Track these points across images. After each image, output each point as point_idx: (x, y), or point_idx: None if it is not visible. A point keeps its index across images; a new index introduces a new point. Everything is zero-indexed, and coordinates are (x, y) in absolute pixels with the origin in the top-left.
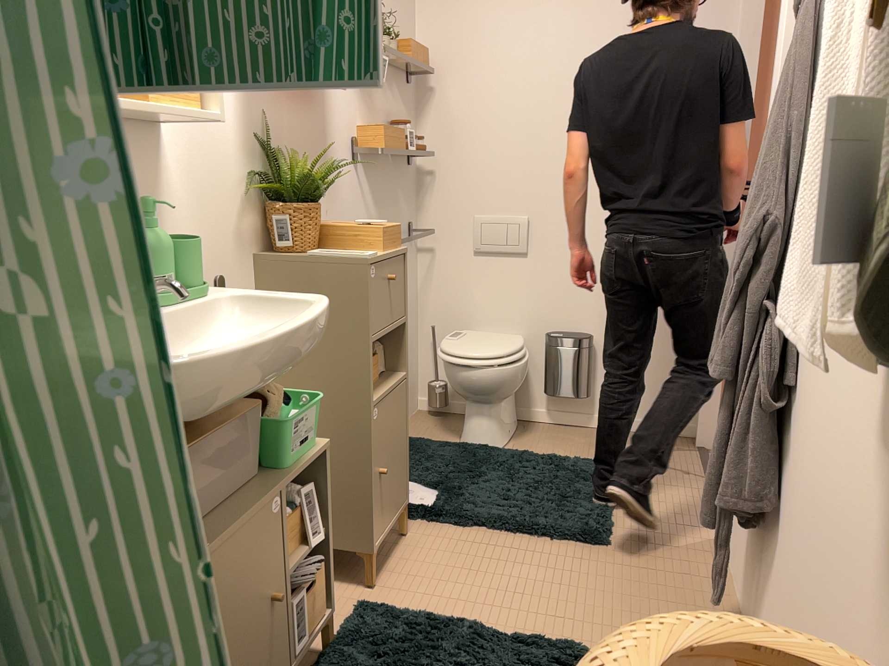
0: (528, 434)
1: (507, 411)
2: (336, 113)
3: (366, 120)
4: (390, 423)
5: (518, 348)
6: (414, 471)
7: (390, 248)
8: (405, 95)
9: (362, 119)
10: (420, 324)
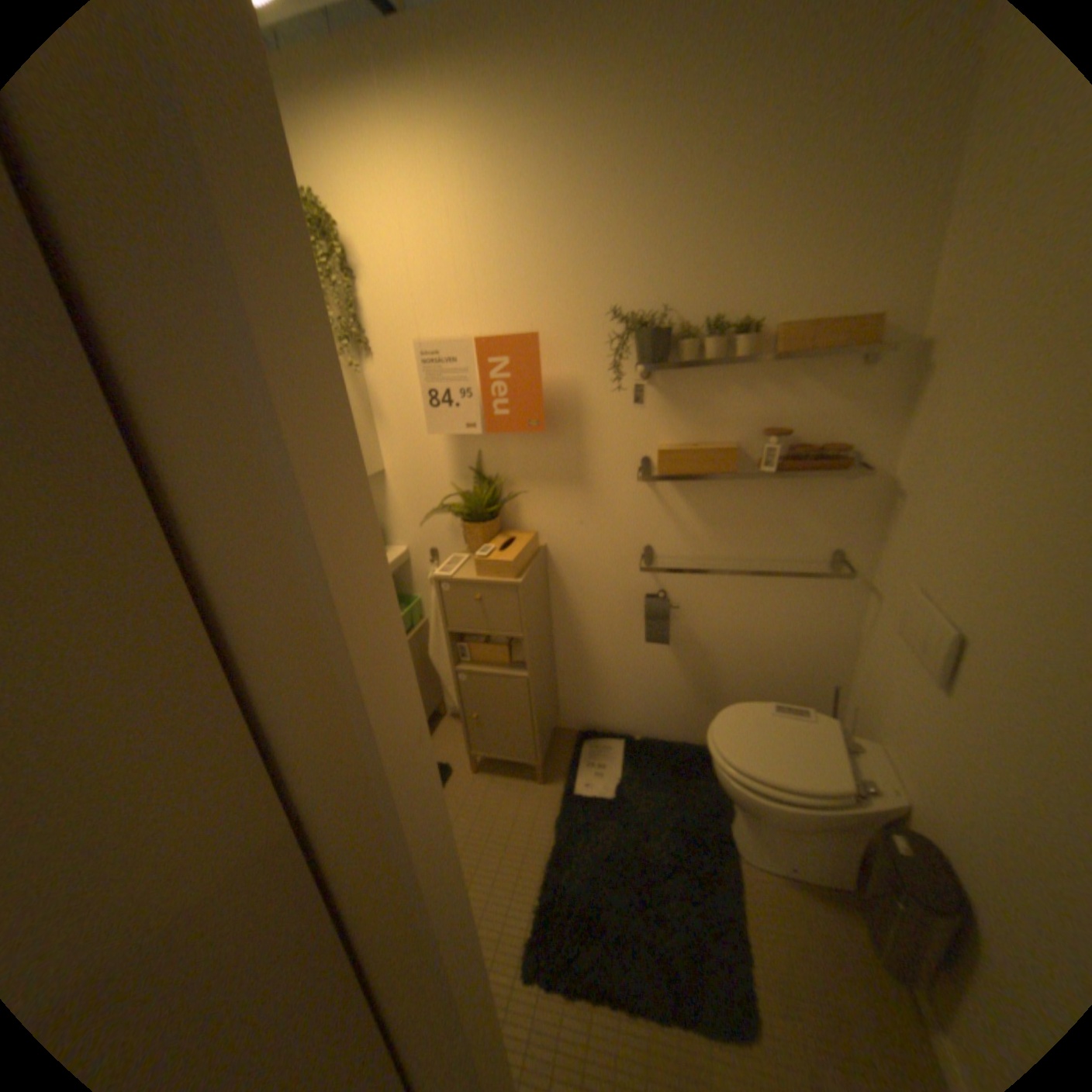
0: (827, 908)
1: (794, 845)
2: (602, 437)
3: (684, 434)
4: (491, 697)
5: (777, 785)
6: (642, 774)
7: (487, 579)
8: (850, 379)
9: (669, 435)
10: (855, 677)
